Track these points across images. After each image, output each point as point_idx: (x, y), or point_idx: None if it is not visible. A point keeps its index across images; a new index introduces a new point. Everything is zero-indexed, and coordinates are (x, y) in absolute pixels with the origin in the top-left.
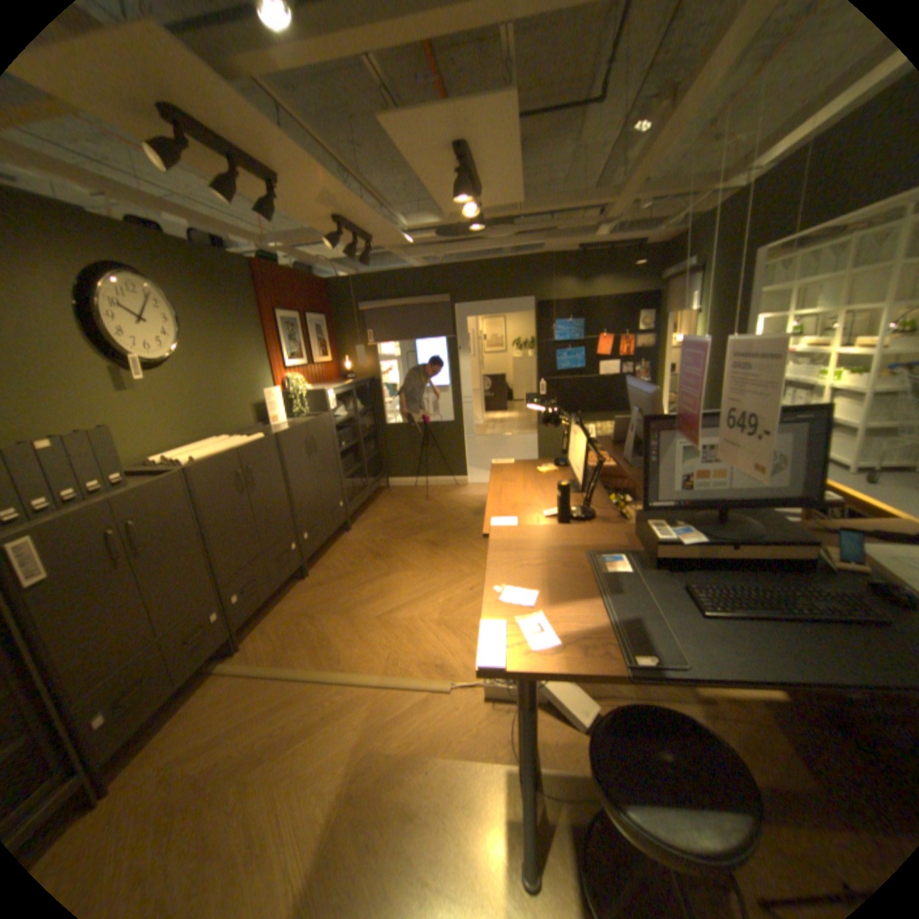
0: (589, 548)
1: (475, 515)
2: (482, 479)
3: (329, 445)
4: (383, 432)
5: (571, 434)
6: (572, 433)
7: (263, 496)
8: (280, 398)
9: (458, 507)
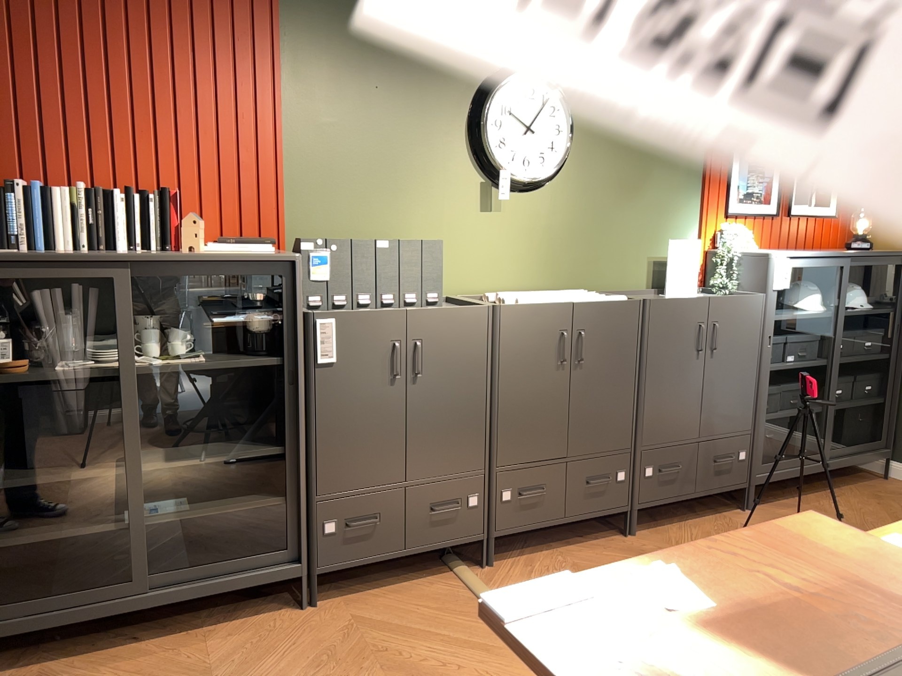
0: None
1: None
2: None
3: (748, 347)
4: None
5: None
6: None
7: (591, 381)
8: (694, 256)
9: None
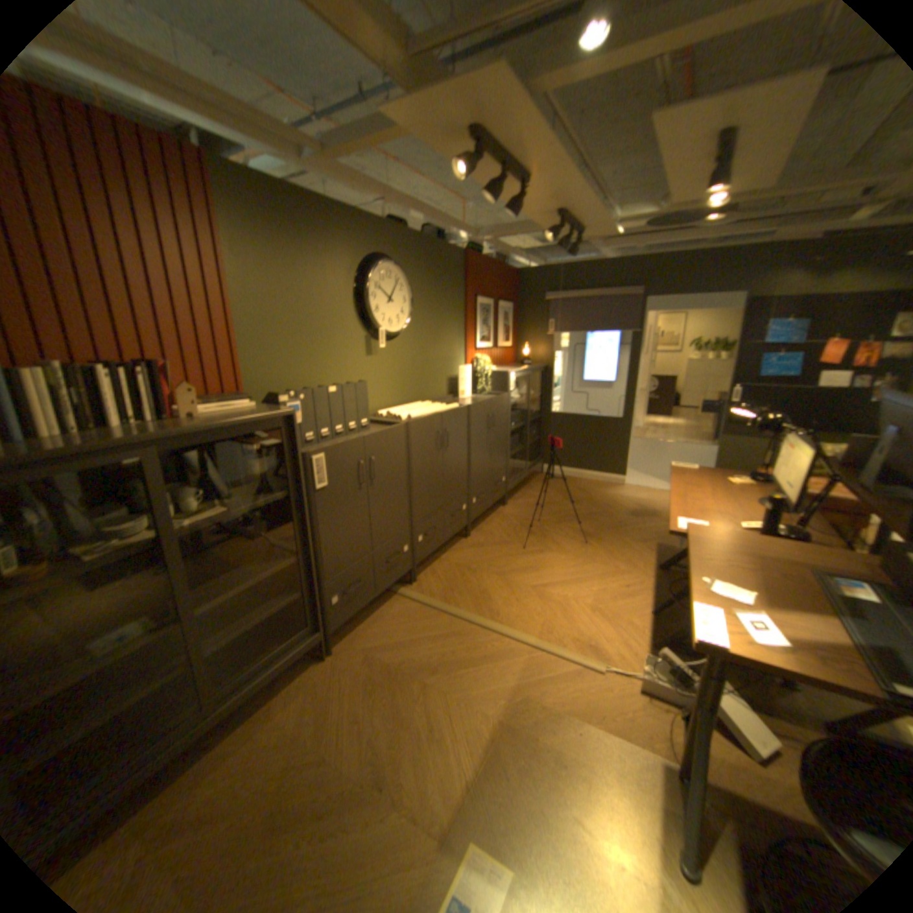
0: (815, 569)
1: (631, 517)
2: (640, 482)
3: (503, 423)
4: (545, 419)
5: (791, 447)
6: (793, 445)
7: (450, 458)
8: (468, 375)
9: (613, 505)
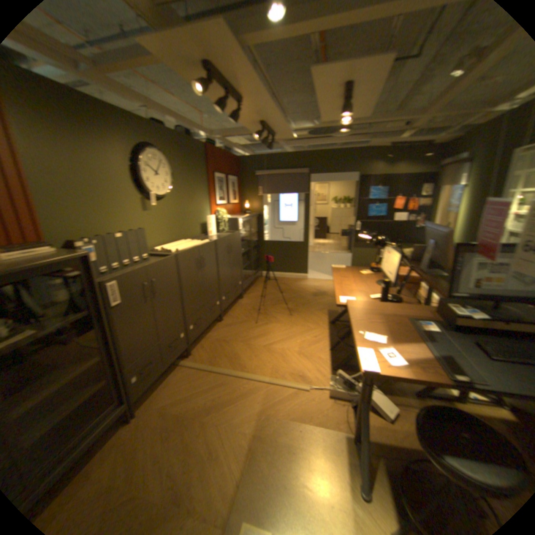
0: (408, 317)
1: (312, 296)
2: (314, 276)
3: (236, 249)
4: (261, 245)
5: (389, 253)
6: (390, 252)
7: (206, 274)
8: (212, 221)
9: (302, 291)
